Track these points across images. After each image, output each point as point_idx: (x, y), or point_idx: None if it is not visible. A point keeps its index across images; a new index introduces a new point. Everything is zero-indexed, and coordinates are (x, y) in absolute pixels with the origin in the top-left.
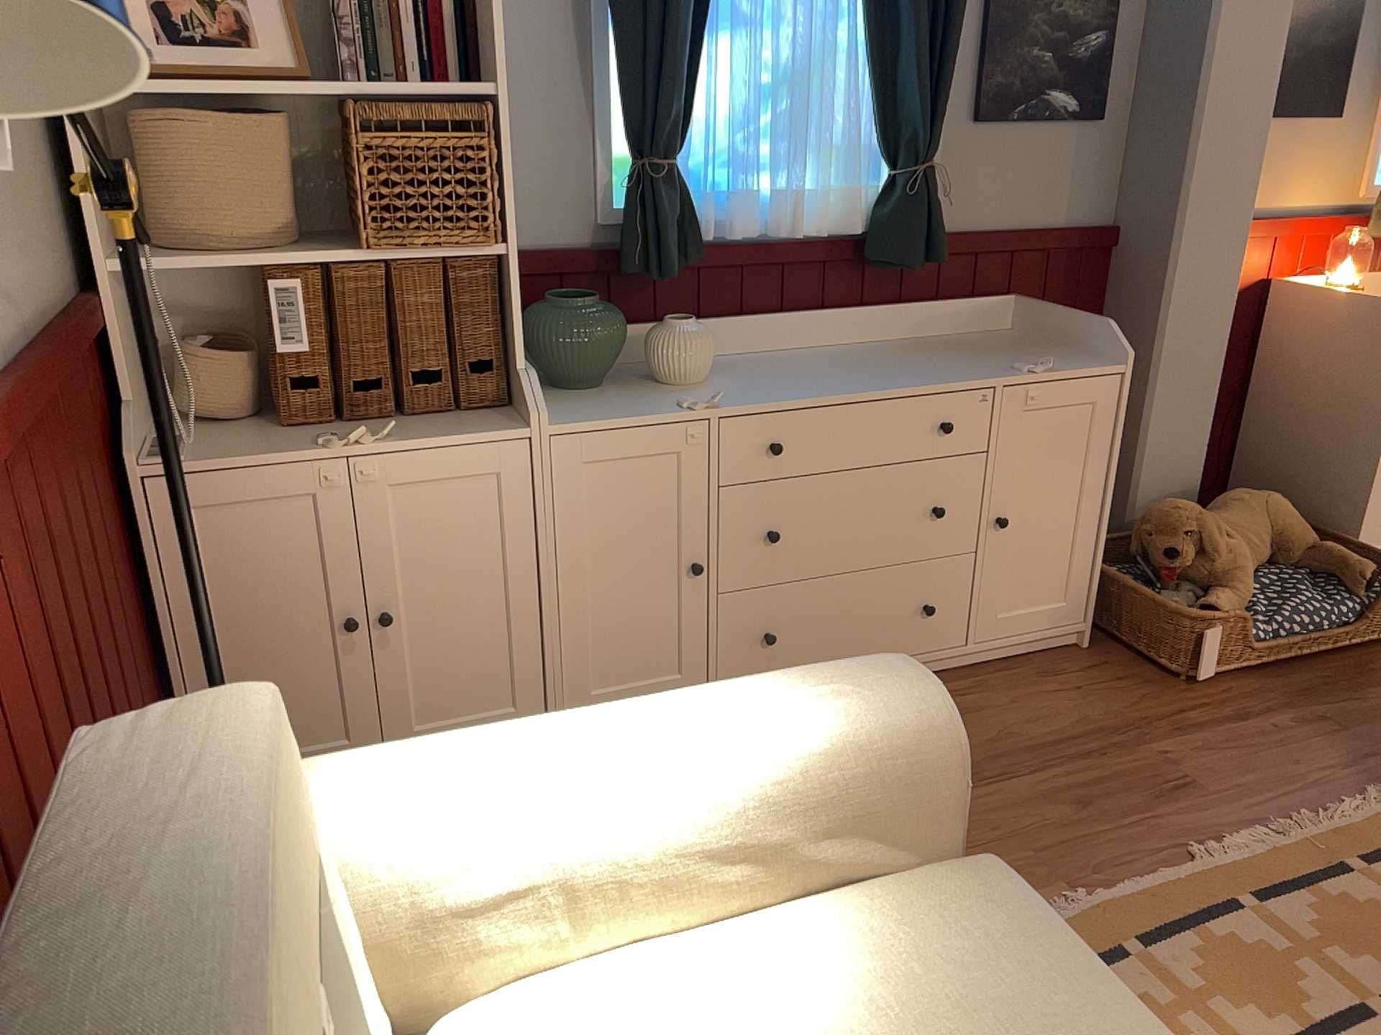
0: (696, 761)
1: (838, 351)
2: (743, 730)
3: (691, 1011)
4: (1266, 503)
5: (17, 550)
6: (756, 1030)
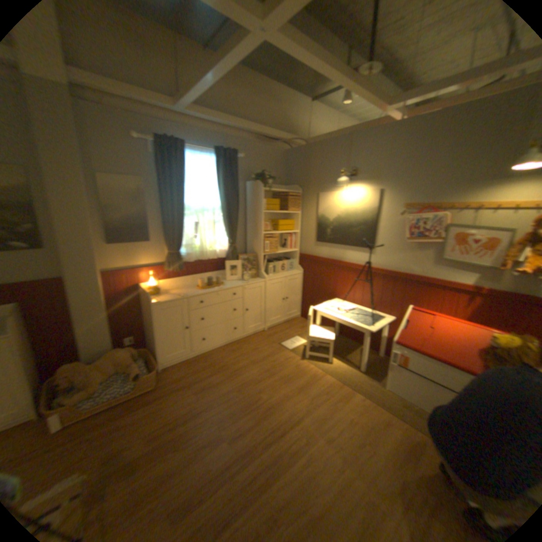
0: None
1: None
2: None
3: None
4: (115, 356)
5: None
6: None
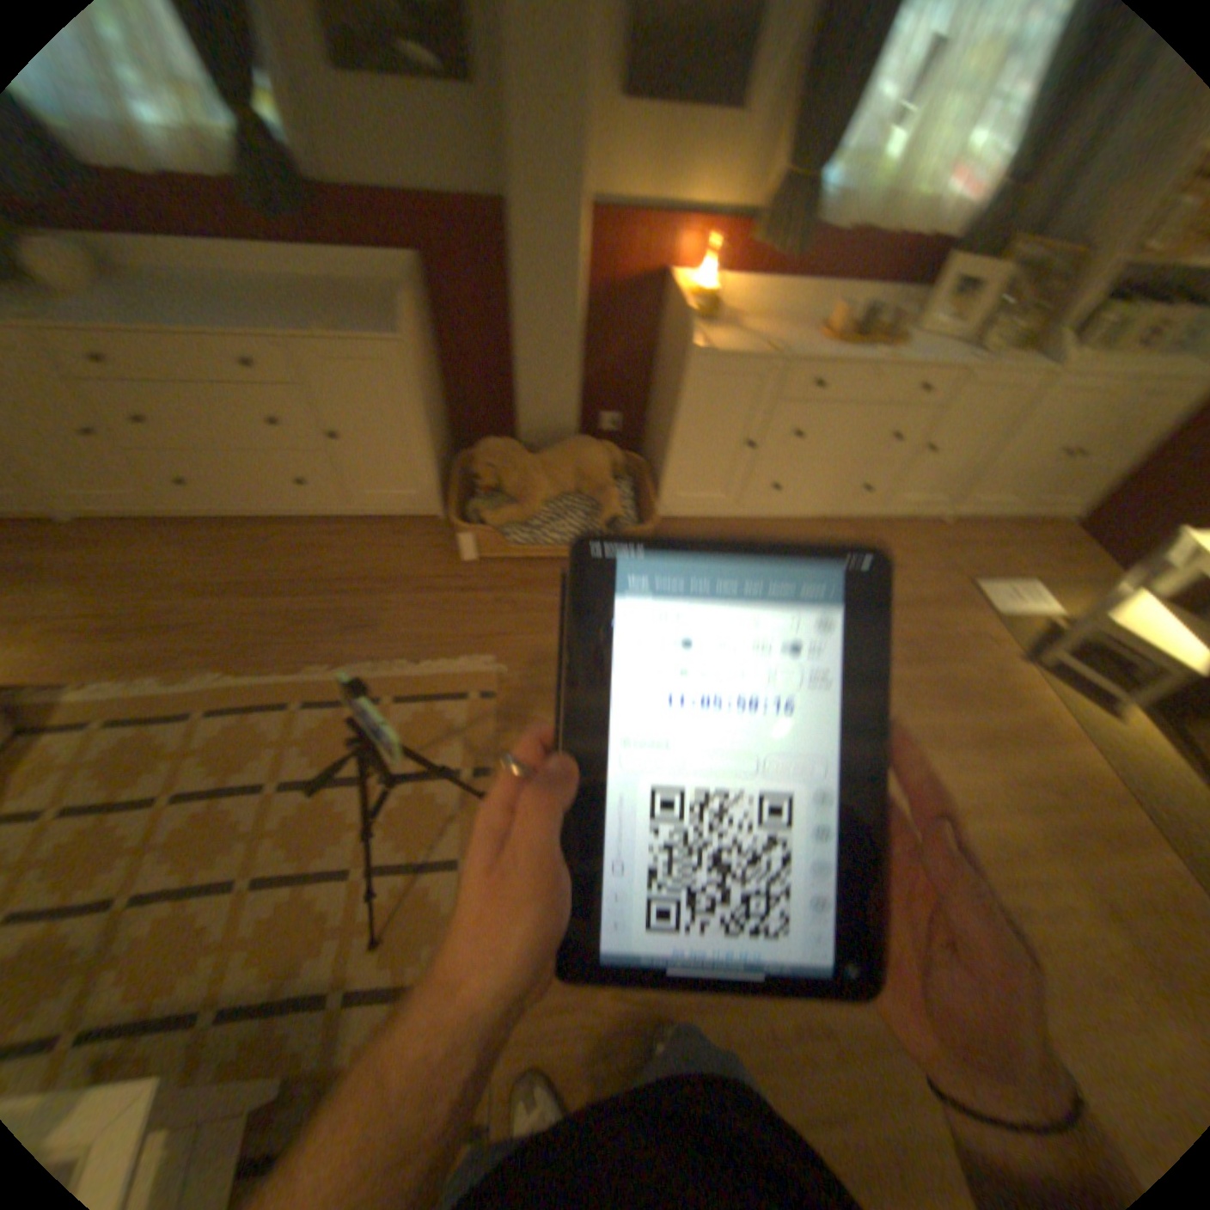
0: None
1: (253, 283)
2: None
3: None
4: (580, 456)
5: None
6: None
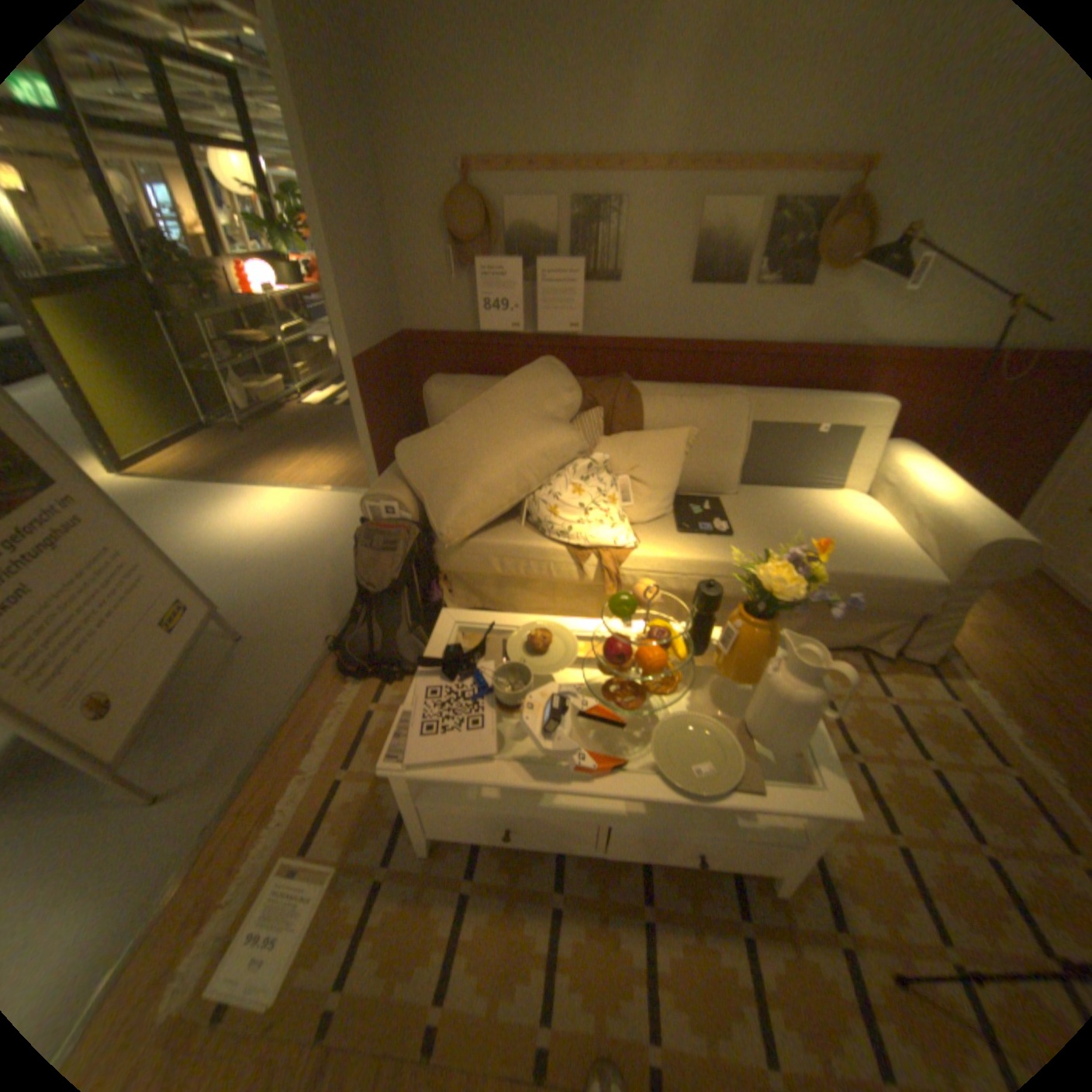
0: (941, 495)
1: None
2: (960, 502)
3: (869, 519)
4: None
5: (960, 389)
6: (863, 524)
